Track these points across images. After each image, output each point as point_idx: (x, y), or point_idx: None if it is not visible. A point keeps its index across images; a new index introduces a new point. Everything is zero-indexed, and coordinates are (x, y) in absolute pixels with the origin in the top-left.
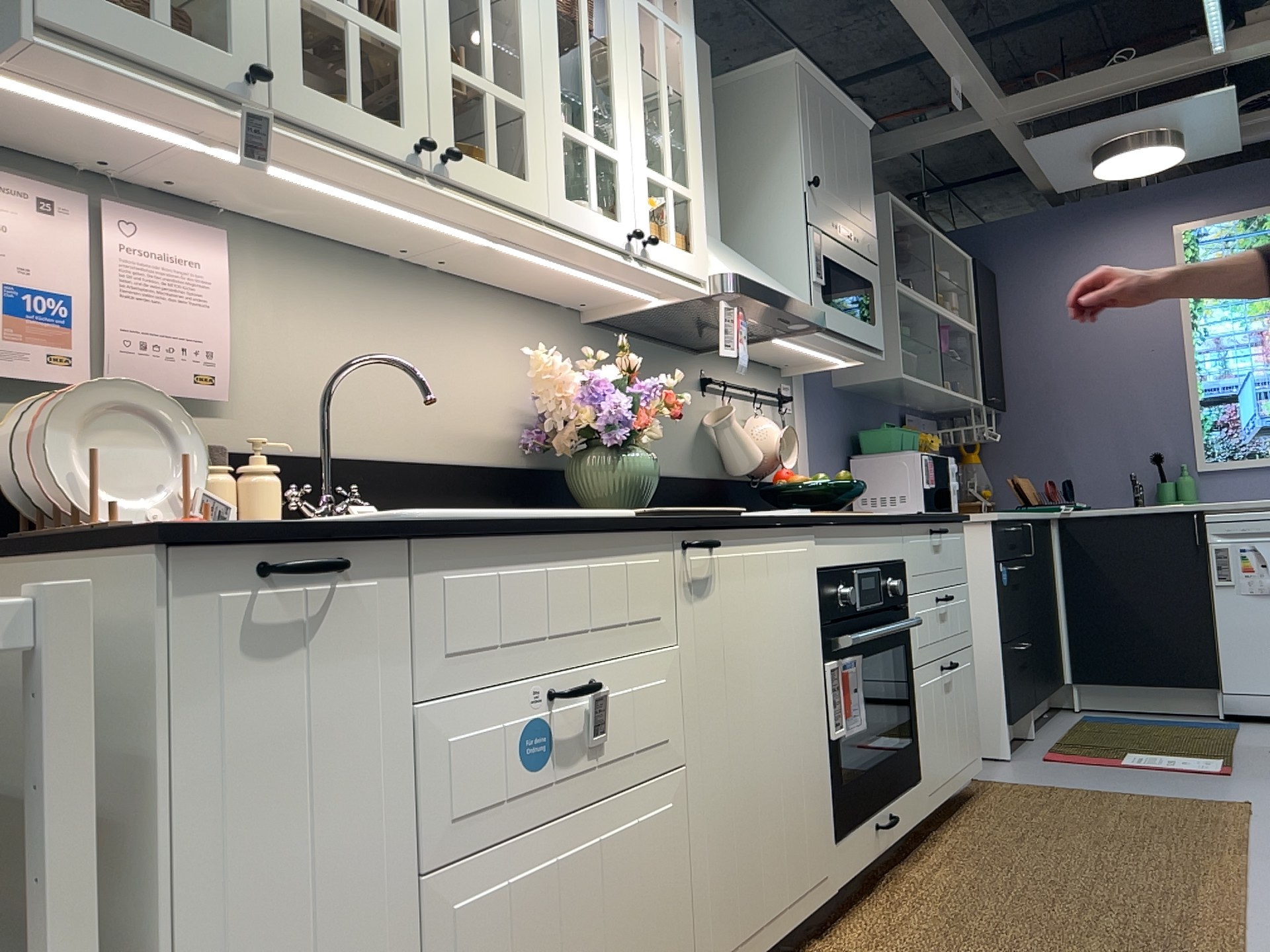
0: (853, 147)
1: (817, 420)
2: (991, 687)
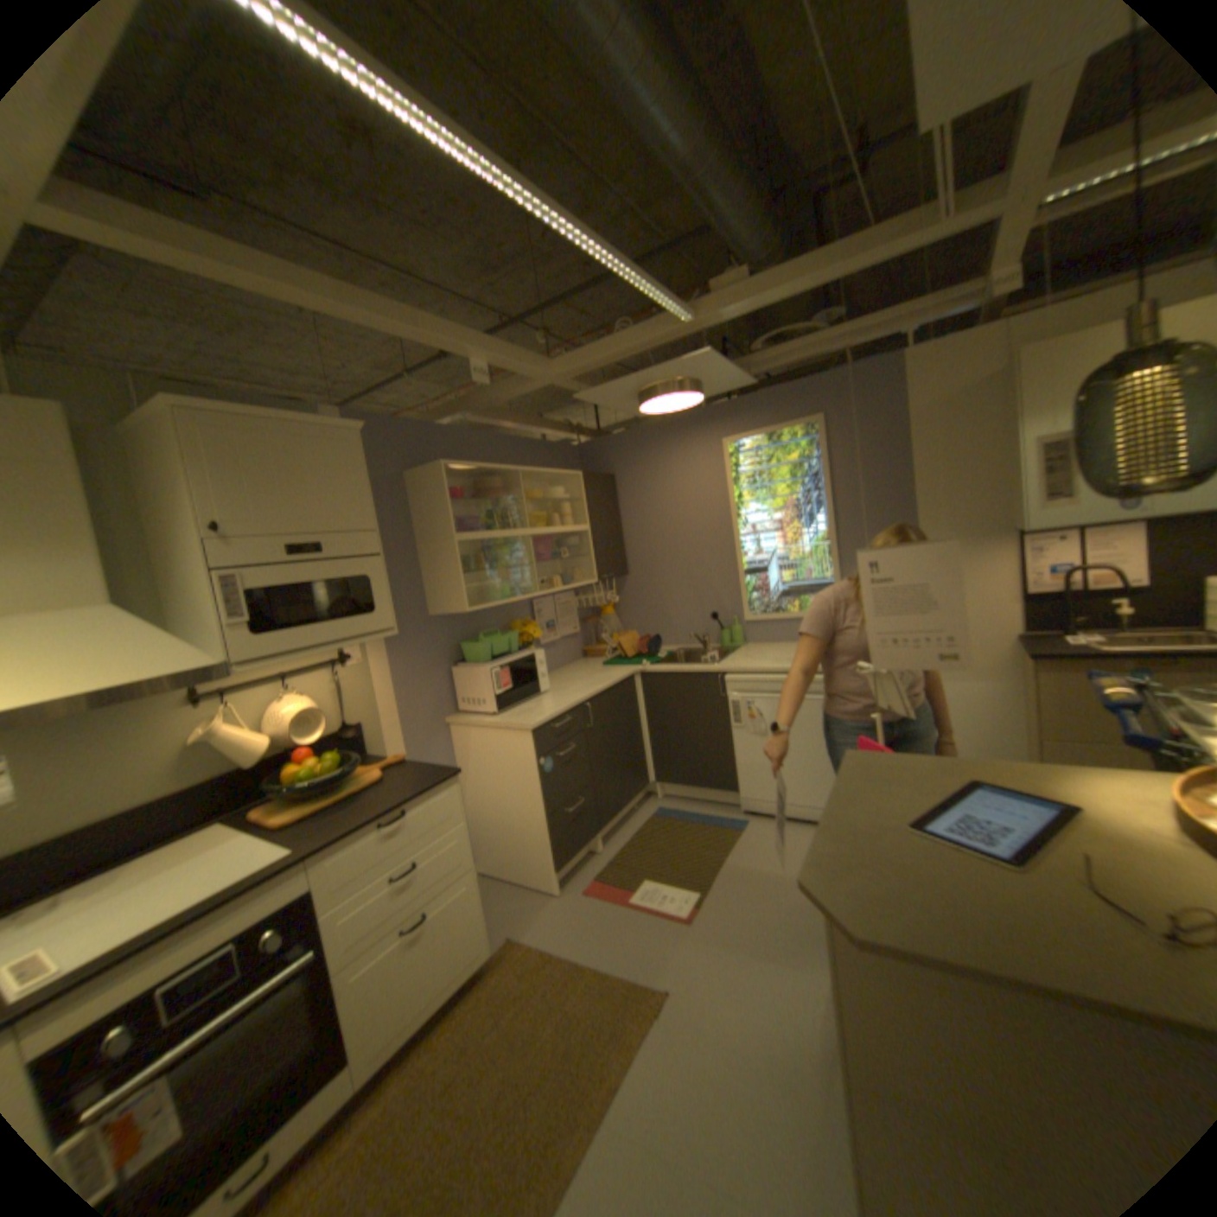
0: (318, 457)
1: (400, 654)
2: (542, 847)
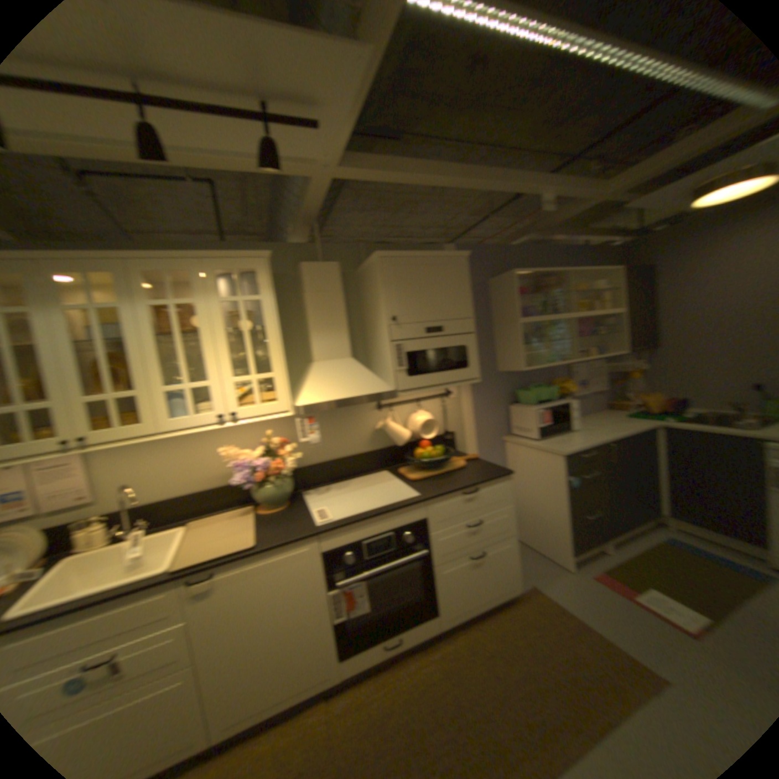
0: (446, 276)
1: (481, 394)
2: (567, 537)
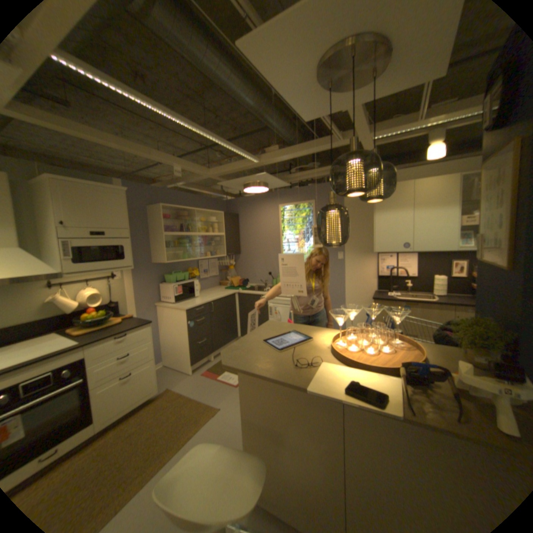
0: (107, 200)
1: (138, 276)
2: (186, 355)
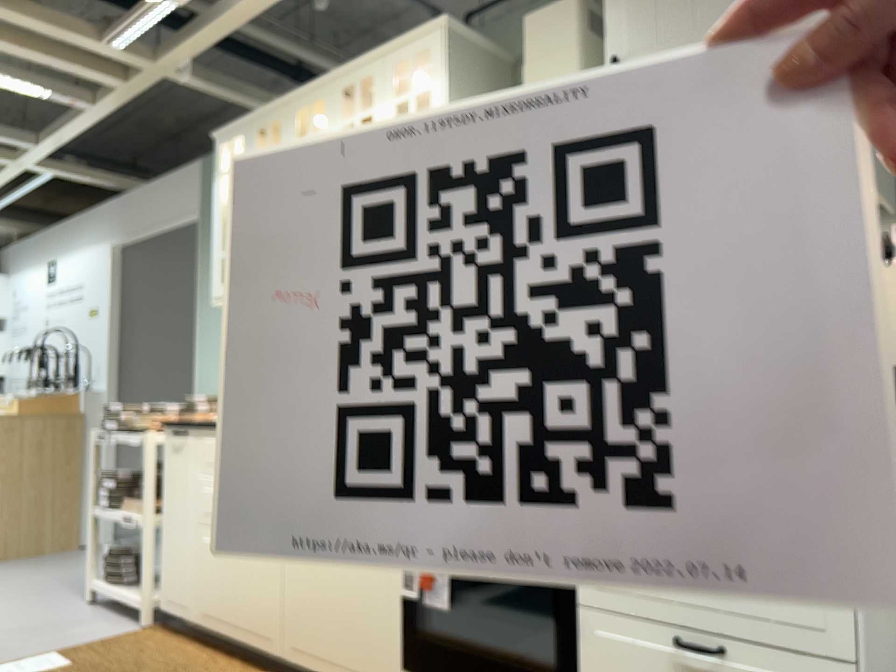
0: None
1: None
2: None
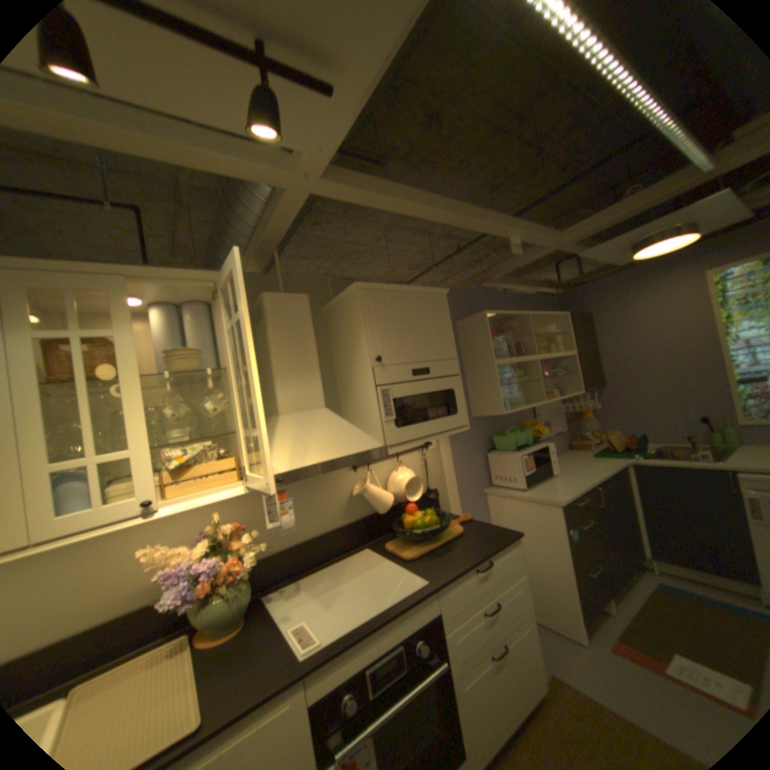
0: (426, 313)
1: (456, 443)
2: (571, 603)
